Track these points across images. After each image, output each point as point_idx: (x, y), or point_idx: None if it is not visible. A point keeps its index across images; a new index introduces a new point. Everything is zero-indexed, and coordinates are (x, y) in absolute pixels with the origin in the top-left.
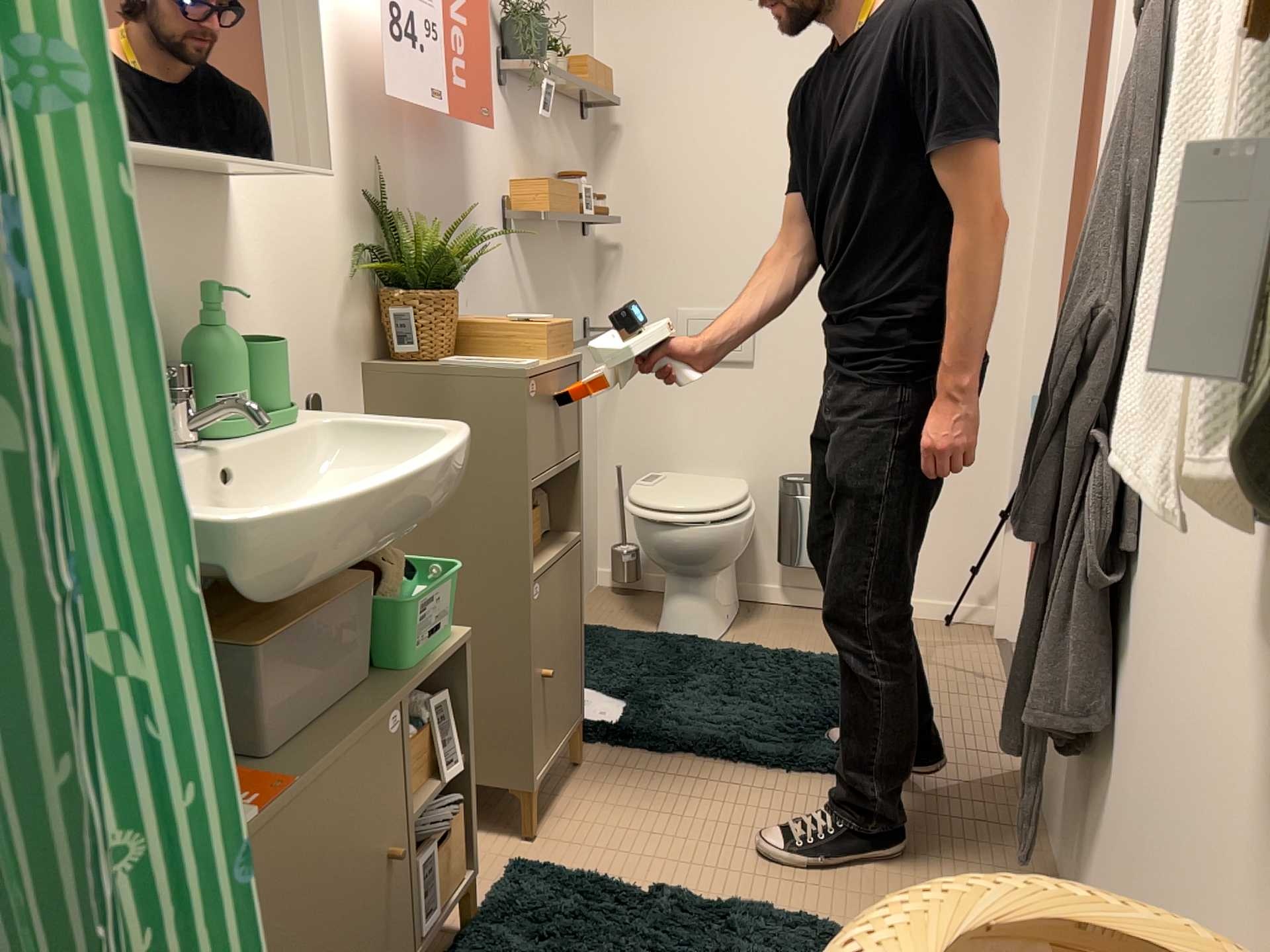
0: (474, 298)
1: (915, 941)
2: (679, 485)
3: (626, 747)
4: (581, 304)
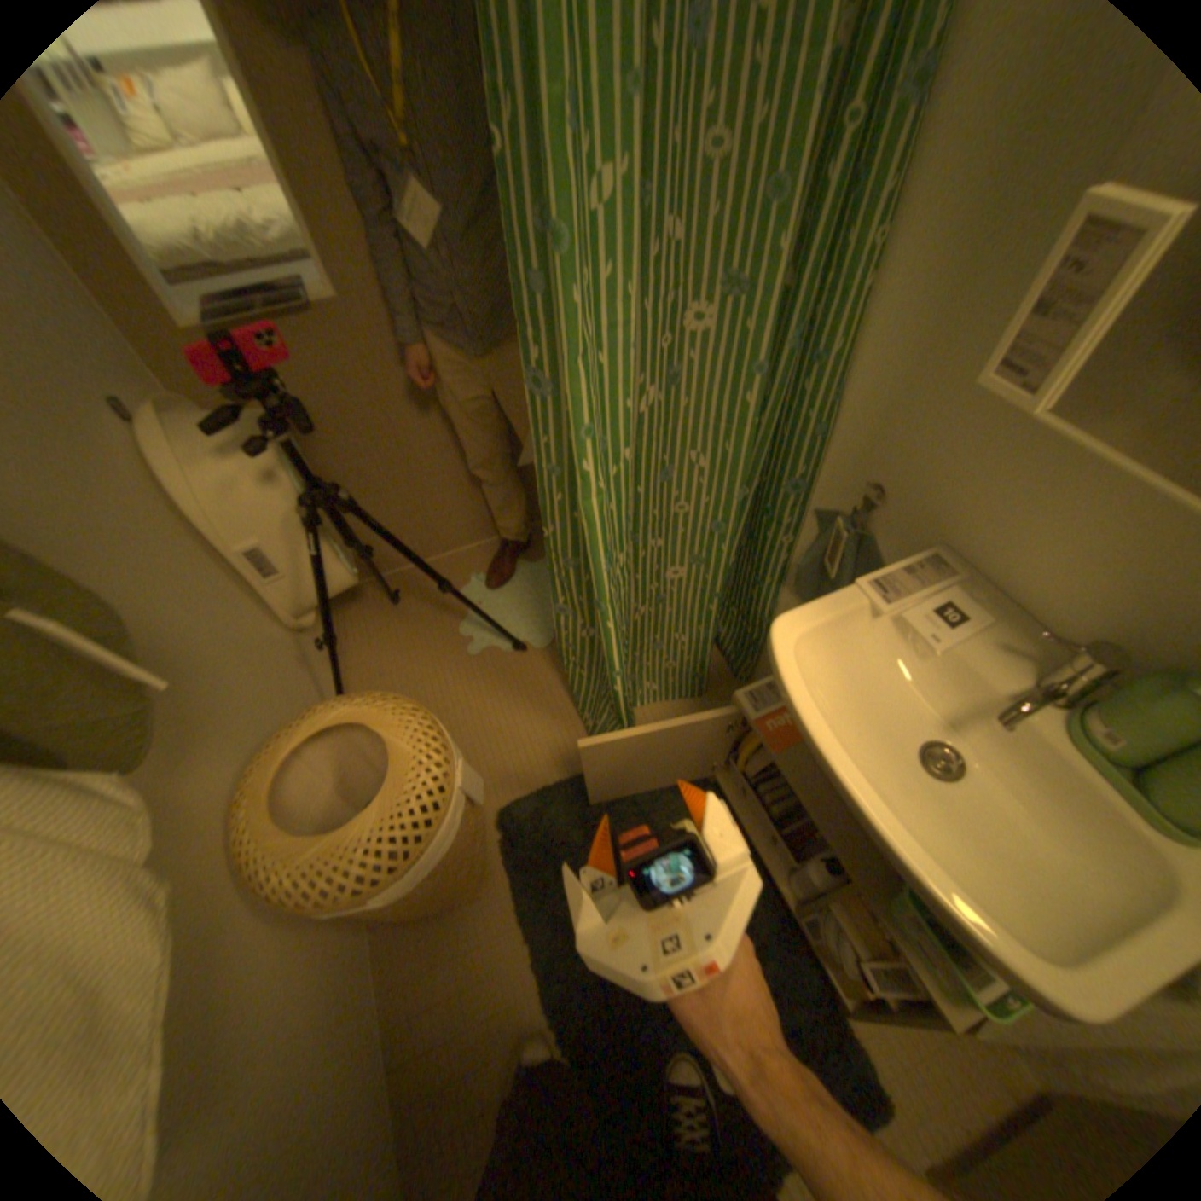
0: None
1: (396, 761)
2: None
3: None
4: None
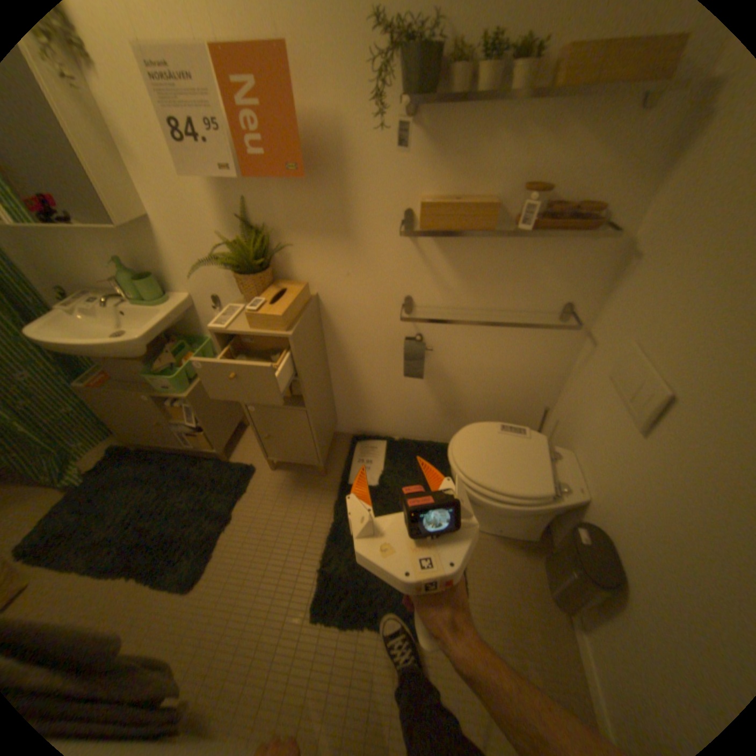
0: (353, 269)
1: None
2: (514, 446)
3: (337, 492)
4: (562, 288)
